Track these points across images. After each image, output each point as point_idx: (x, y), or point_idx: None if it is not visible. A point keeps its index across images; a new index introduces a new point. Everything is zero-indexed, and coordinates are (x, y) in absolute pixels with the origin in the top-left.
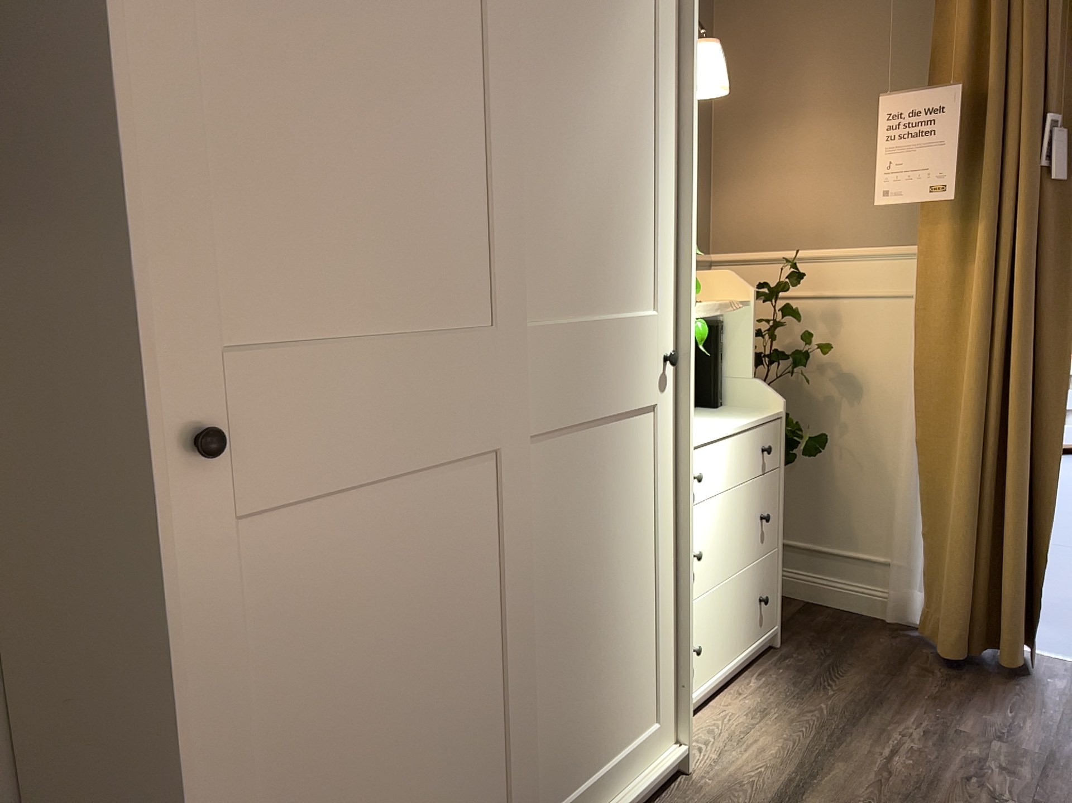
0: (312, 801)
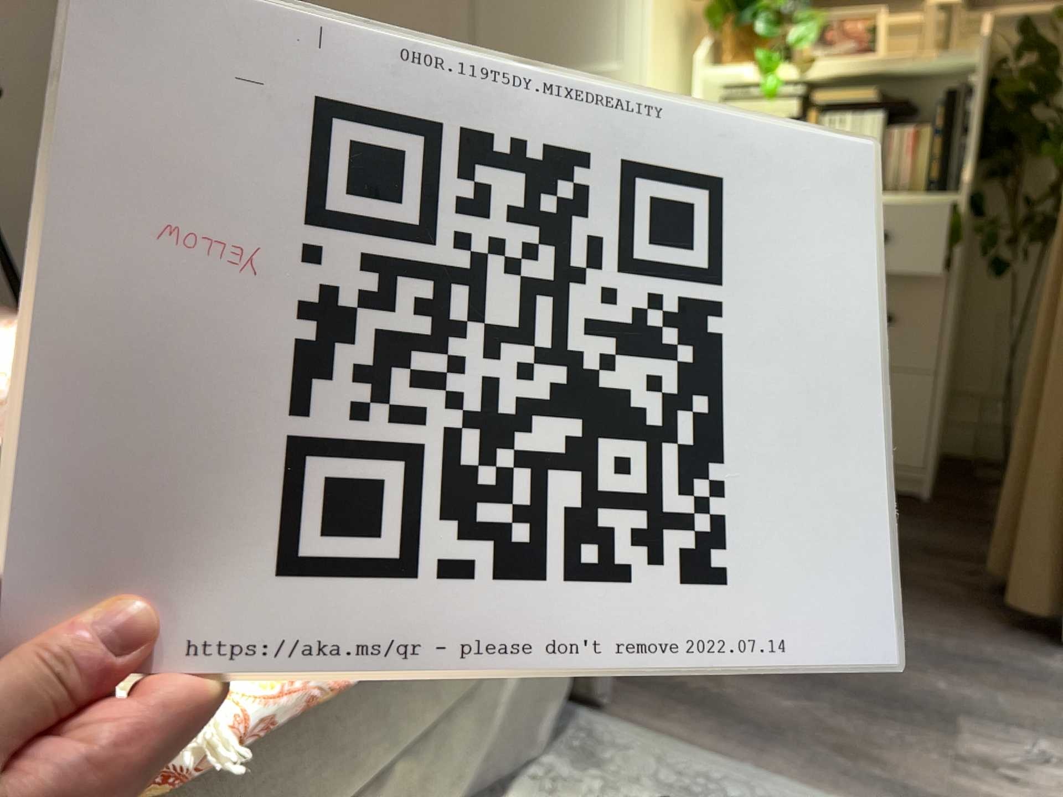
0: None
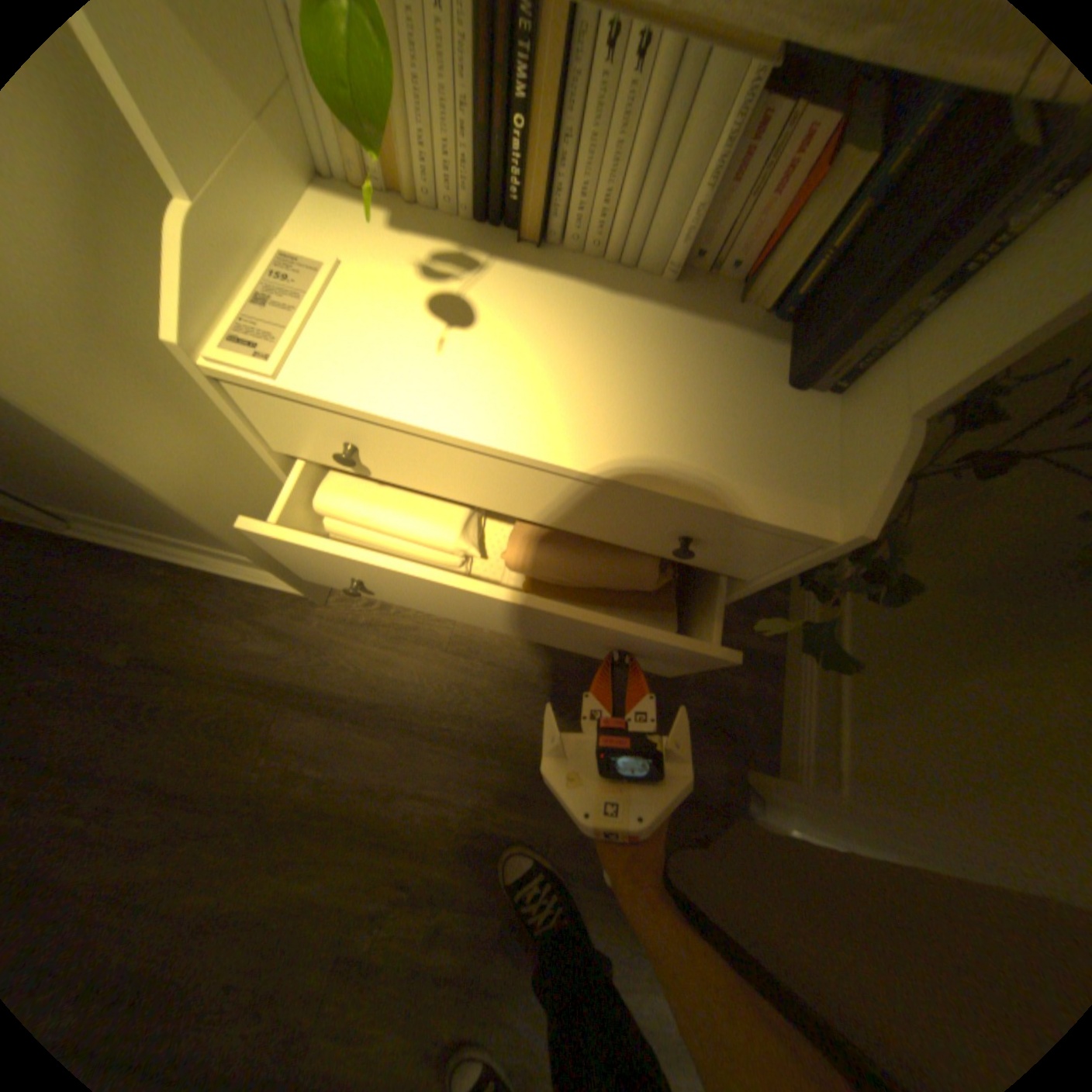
0: None
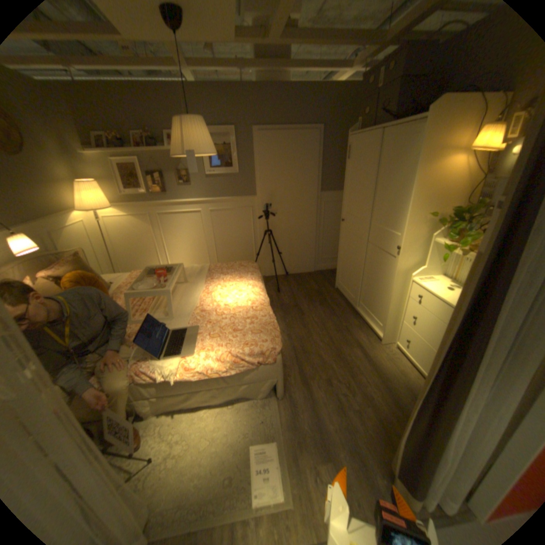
0: (342, 262)
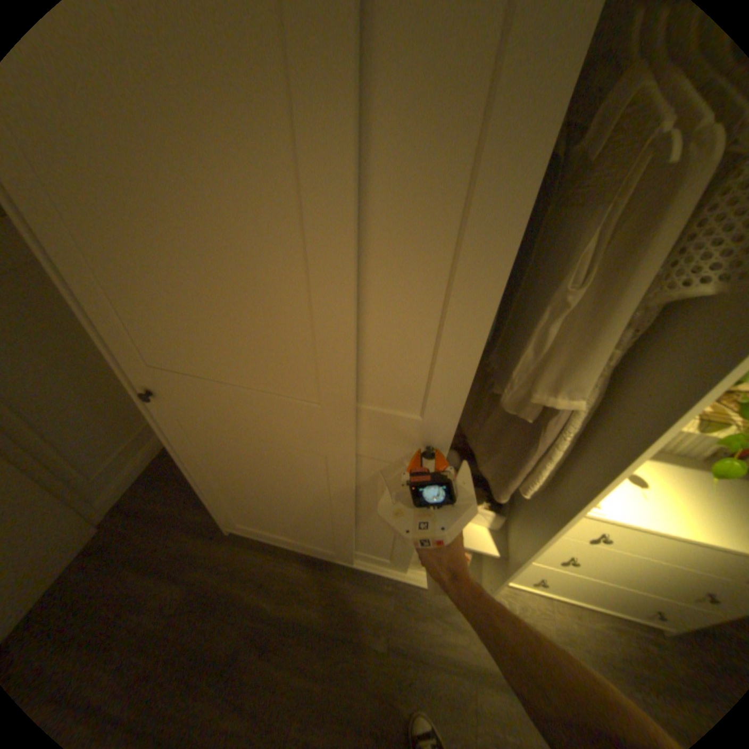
0: (222, 495)
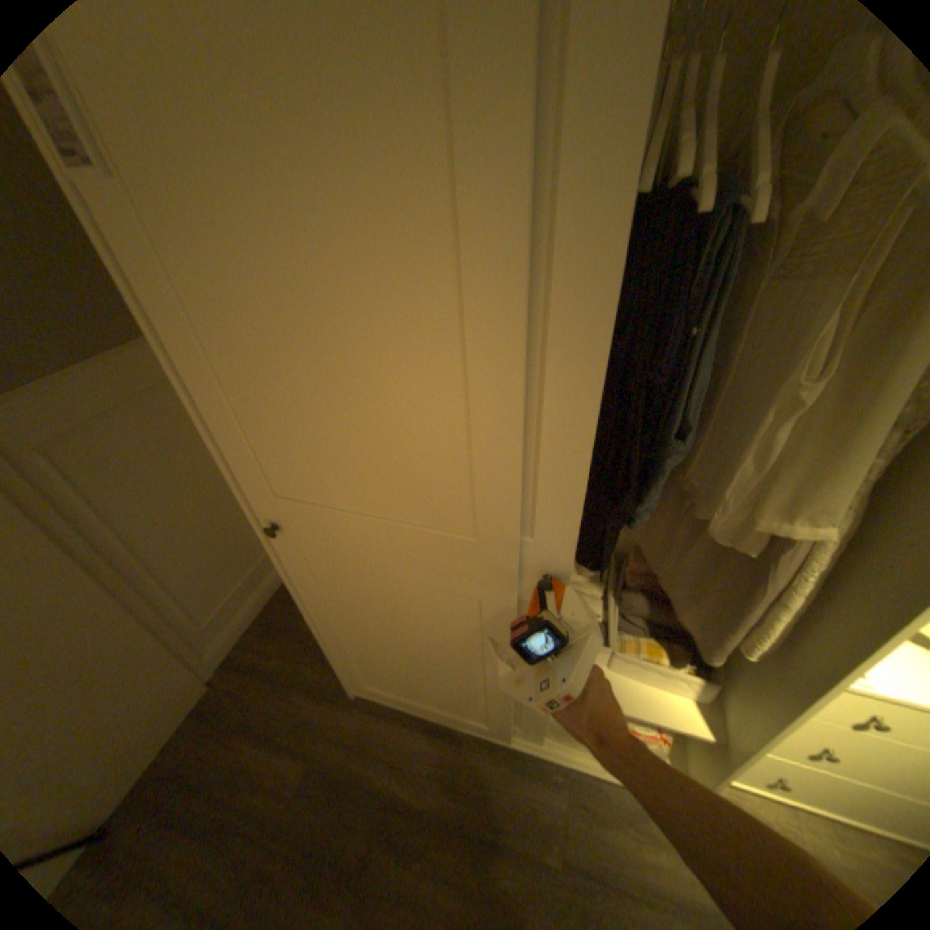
0: (350, 648)
